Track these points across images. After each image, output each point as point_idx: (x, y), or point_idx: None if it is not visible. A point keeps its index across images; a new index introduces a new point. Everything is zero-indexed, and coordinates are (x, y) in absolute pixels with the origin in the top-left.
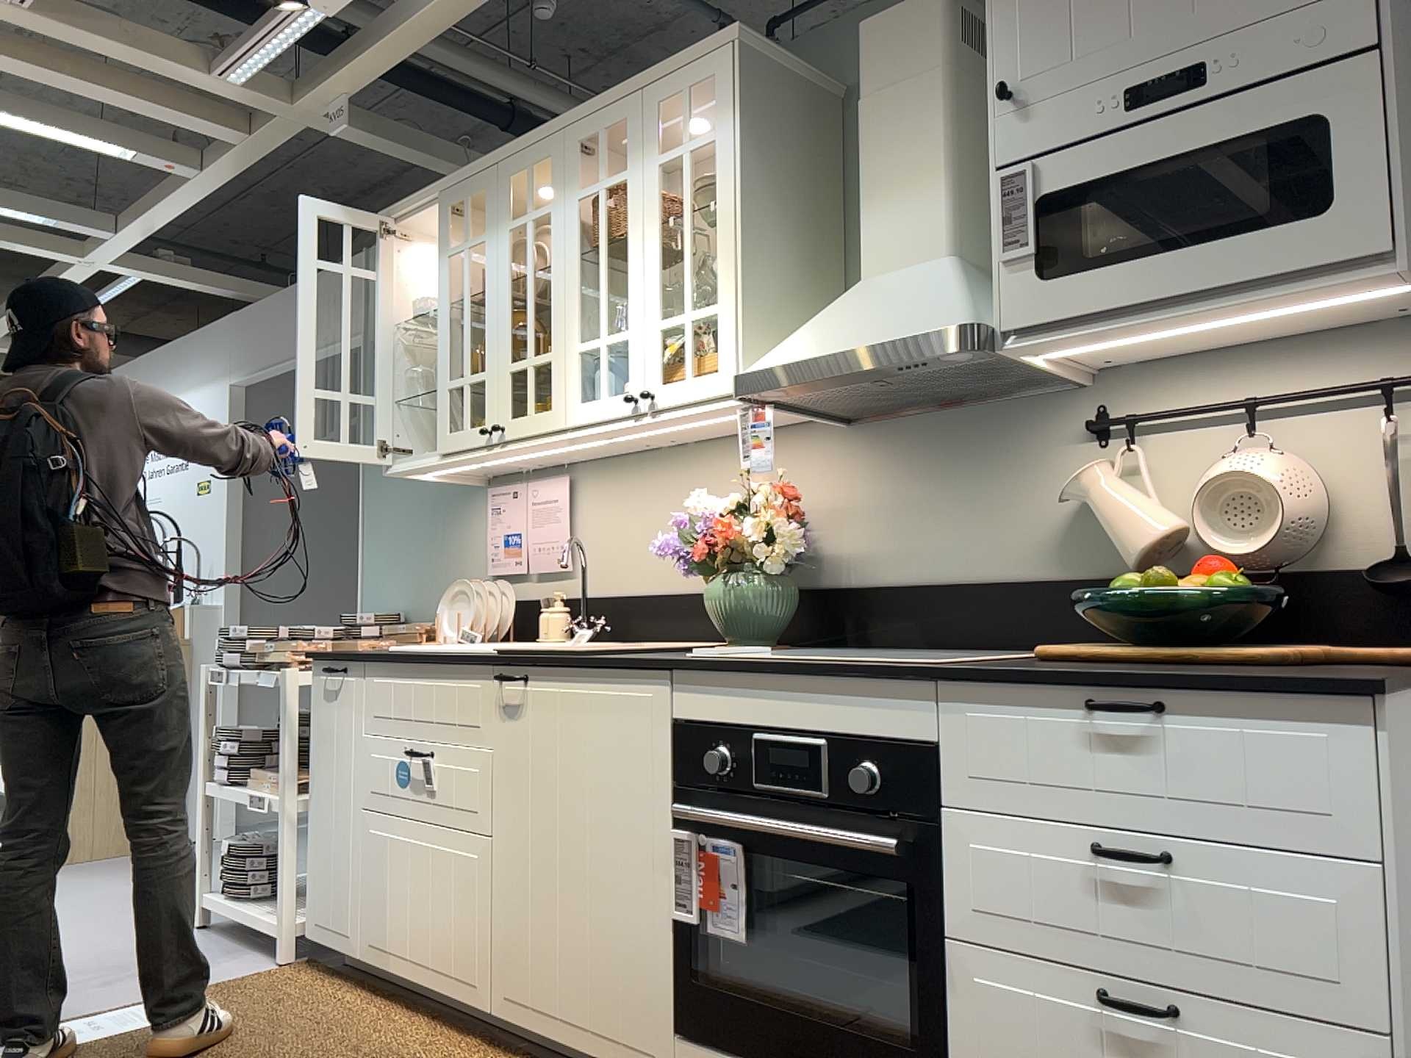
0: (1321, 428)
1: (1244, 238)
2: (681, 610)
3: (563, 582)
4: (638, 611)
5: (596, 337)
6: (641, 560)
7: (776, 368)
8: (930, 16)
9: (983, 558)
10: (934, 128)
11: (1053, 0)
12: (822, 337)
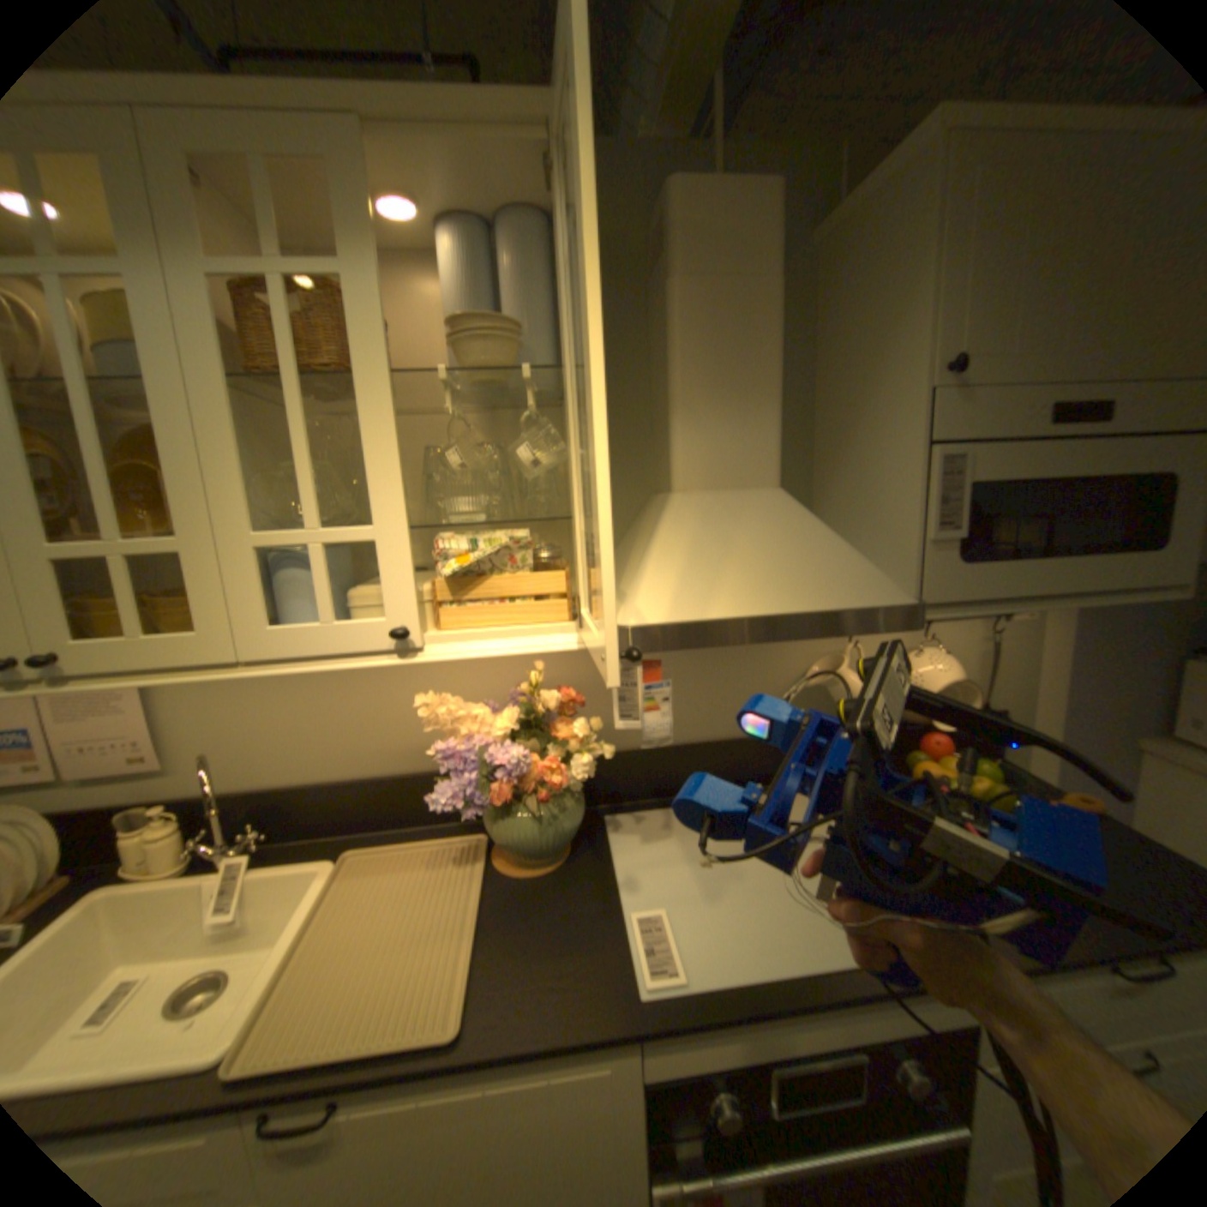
0: (952, 631)
1: (1114, 556)
2: (376, 796)
3: (145, 782)
4: (303, 803)
5: (296, 529)
6: (296, 746)
7: (688, 624)
8: (770, 206)
9: (722, 721)
10: (770, 344)
11: (1009, 276)
12: (715, 580)
